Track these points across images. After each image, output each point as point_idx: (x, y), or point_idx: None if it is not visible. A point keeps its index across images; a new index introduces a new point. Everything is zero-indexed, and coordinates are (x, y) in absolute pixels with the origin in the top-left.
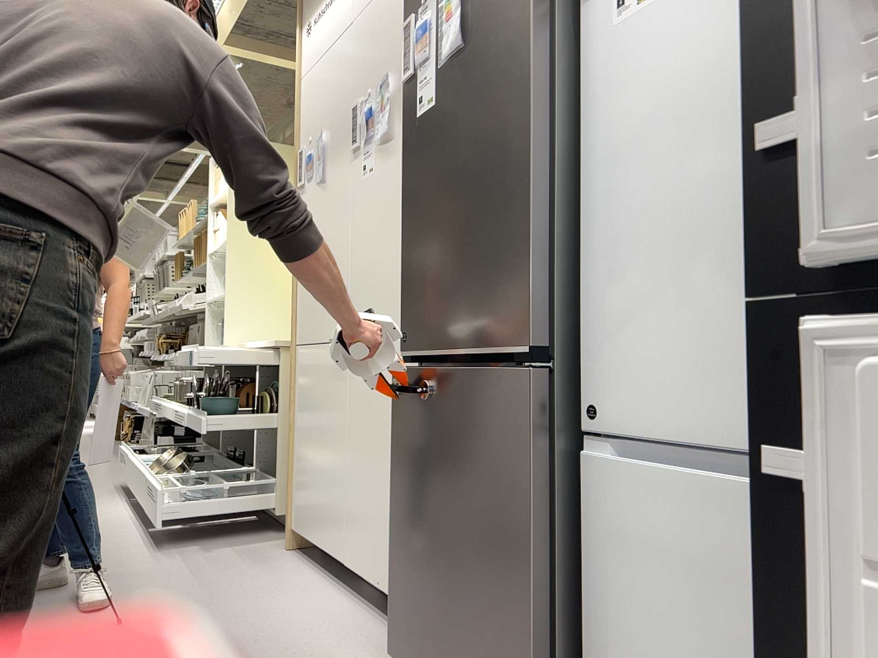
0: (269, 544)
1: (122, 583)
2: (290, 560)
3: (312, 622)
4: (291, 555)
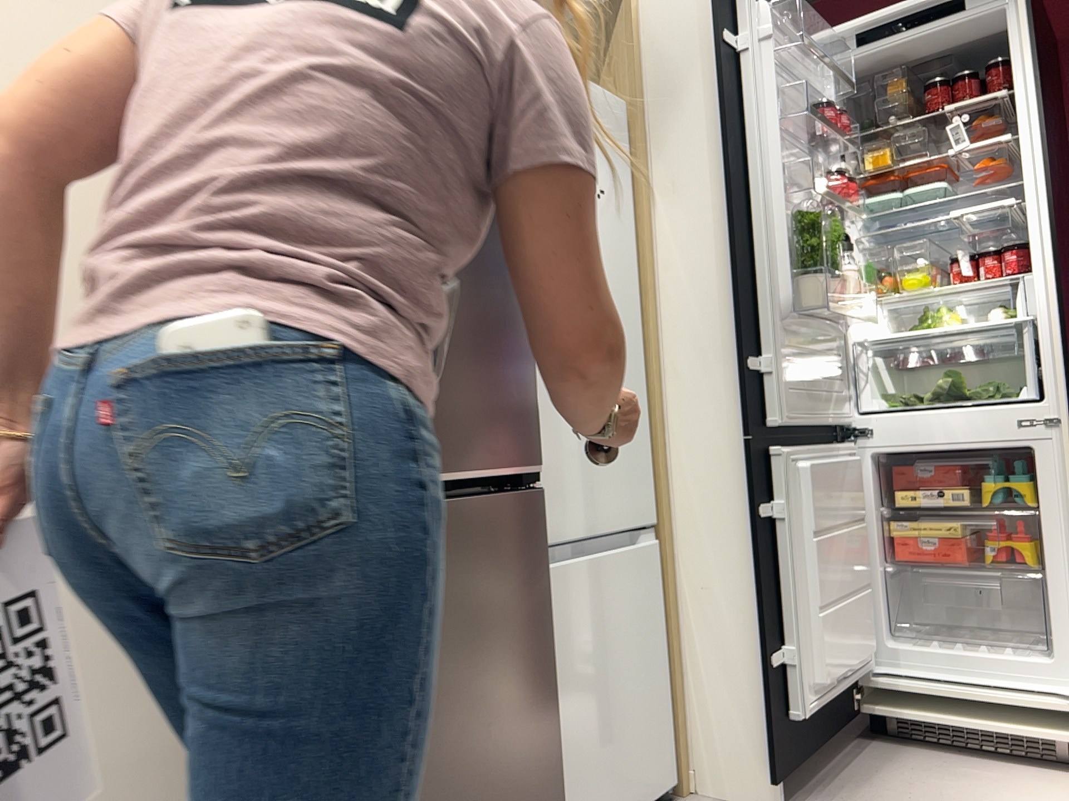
0: None
1: None
2: None
3: None
4: None
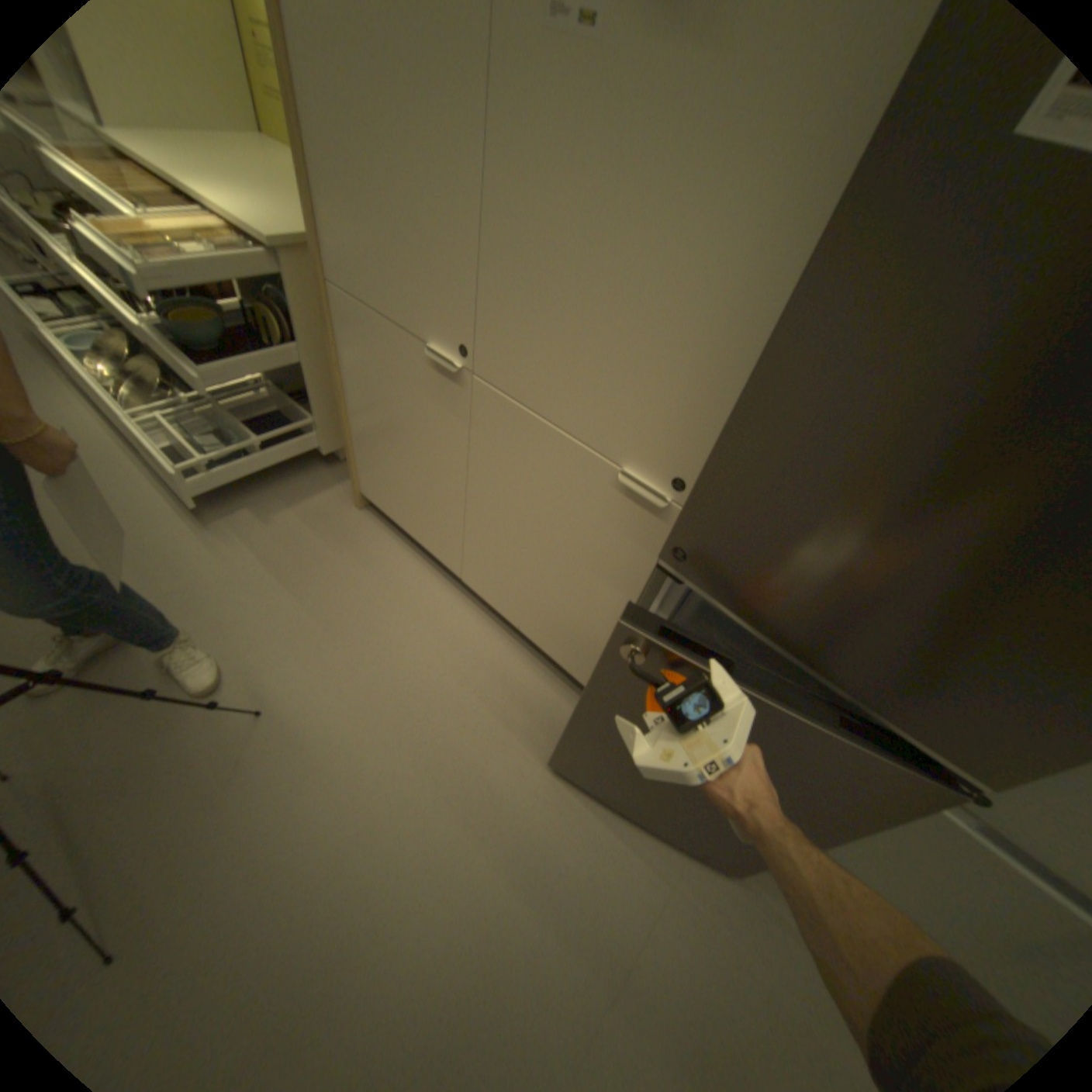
0: (332, 495)
1: (202, 610)
2: (373, 529)
3: (459, 658)
4: (369, 517)
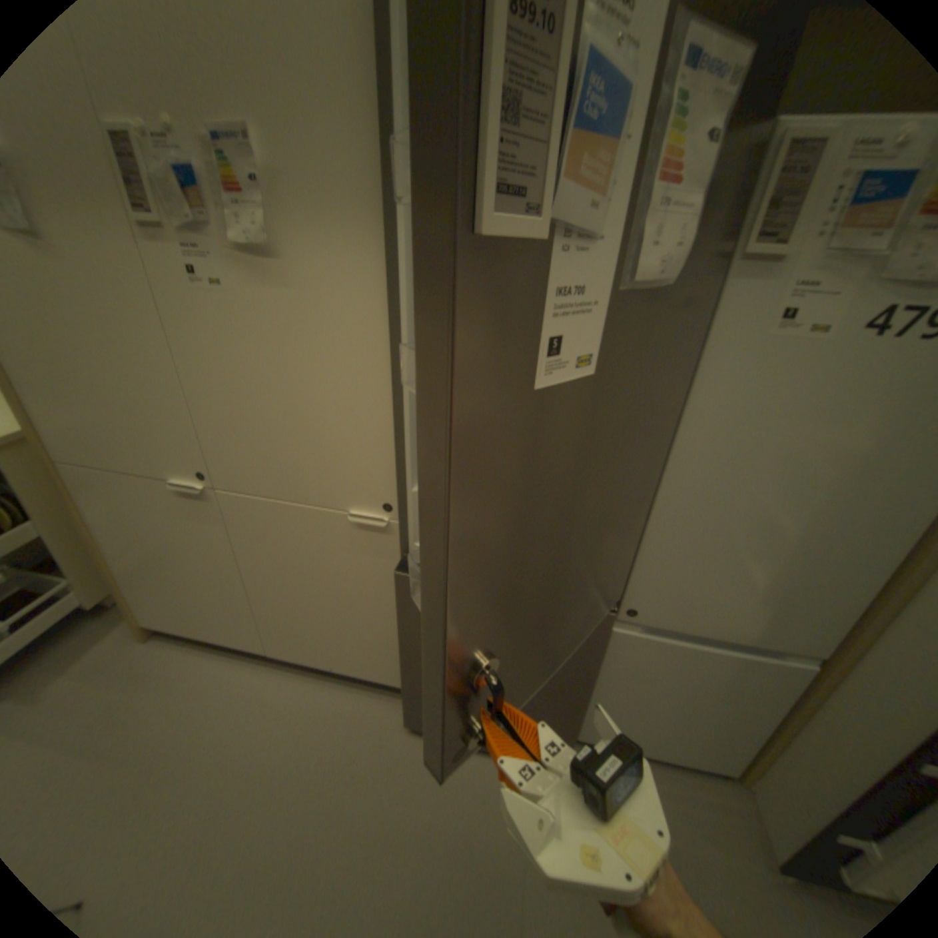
0: (107, 643)
1: None
2: (163, 655)
3: (286, 726)
4: (154, 646)
